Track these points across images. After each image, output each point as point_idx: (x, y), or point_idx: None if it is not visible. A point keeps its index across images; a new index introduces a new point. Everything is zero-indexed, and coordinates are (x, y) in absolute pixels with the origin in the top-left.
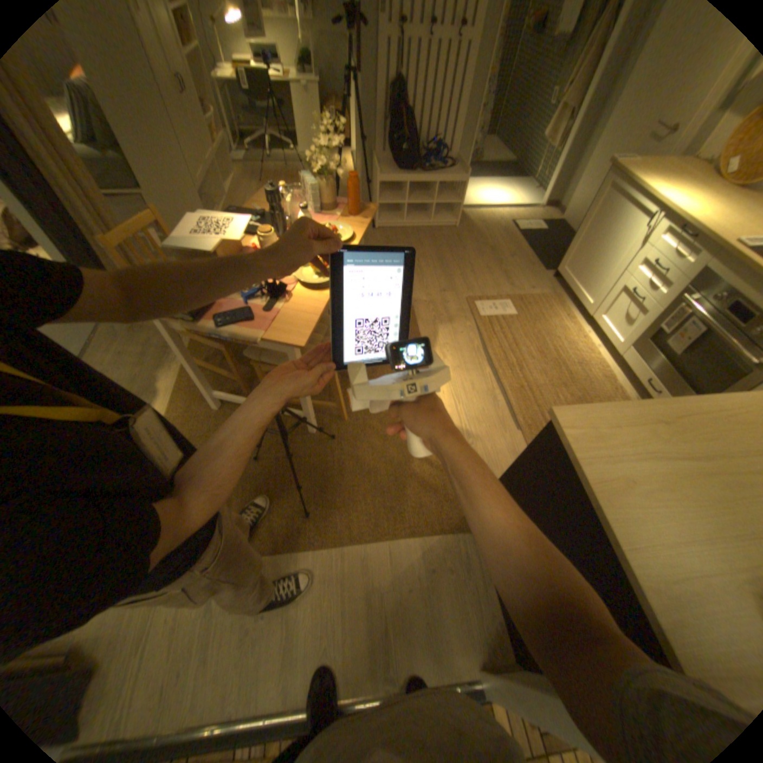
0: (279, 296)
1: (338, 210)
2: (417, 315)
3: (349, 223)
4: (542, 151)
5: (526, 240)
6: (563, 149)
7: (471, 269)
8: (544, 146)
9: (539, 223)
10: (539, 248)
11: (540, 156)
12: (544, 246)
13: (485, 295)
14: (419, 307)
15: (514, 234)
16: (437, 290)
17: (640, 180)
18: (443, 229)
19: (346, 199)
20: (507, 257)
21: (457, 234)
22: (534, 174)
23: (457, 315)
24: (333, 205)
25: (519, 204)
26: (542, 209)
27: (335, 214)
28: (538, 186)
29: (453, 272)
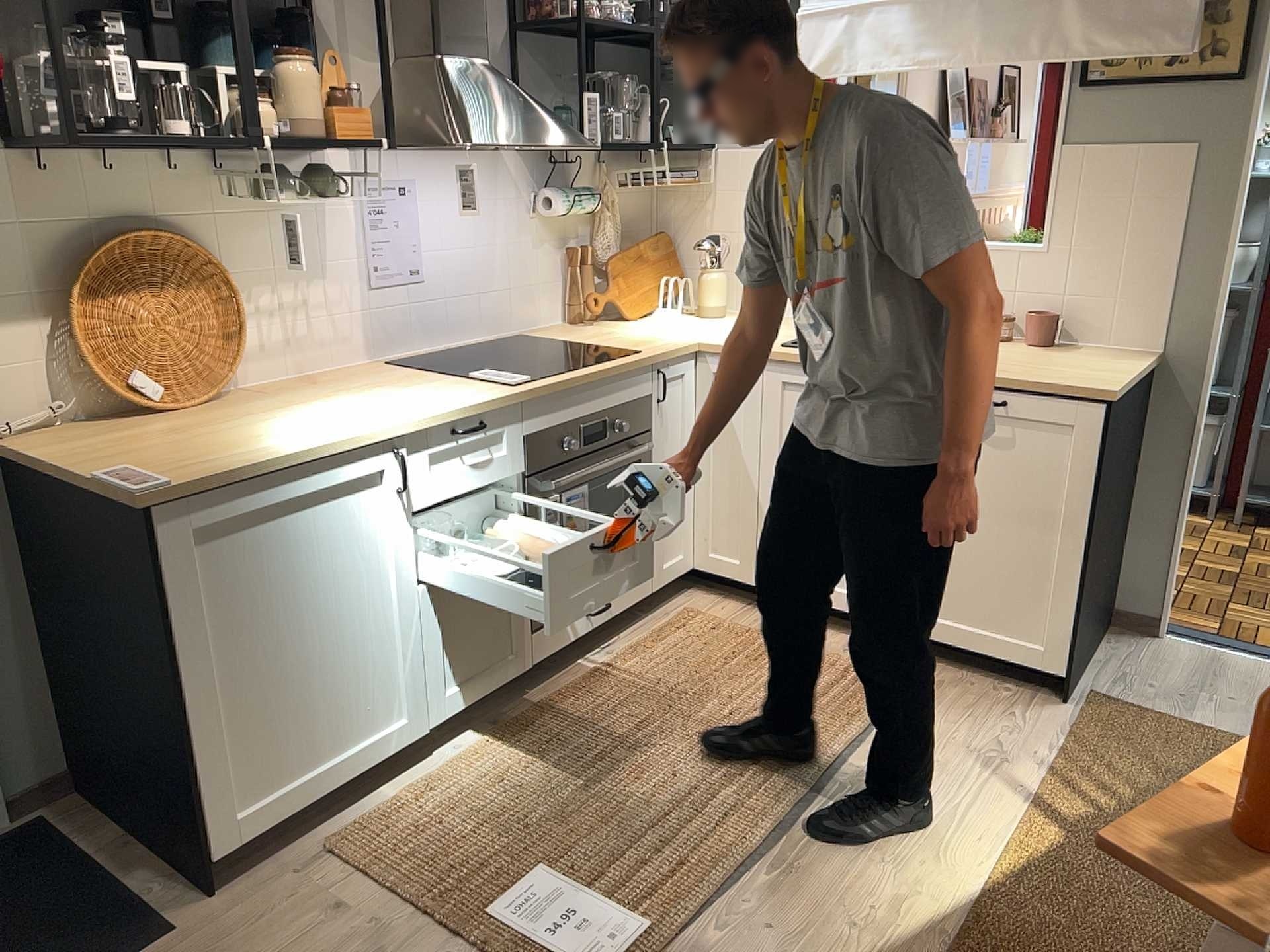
0: None
1: None
2: None
3: None
4: None
5: None
6: None
7: None
8: None
9: None
10: None
11: None
12: None
13: None
14: None
15: None
16: None
17: (299, 451)
18: None
19: None
20: None
21: None
22: None
23: None
24: None
25: None
26: None
27: None
28: None
29: None
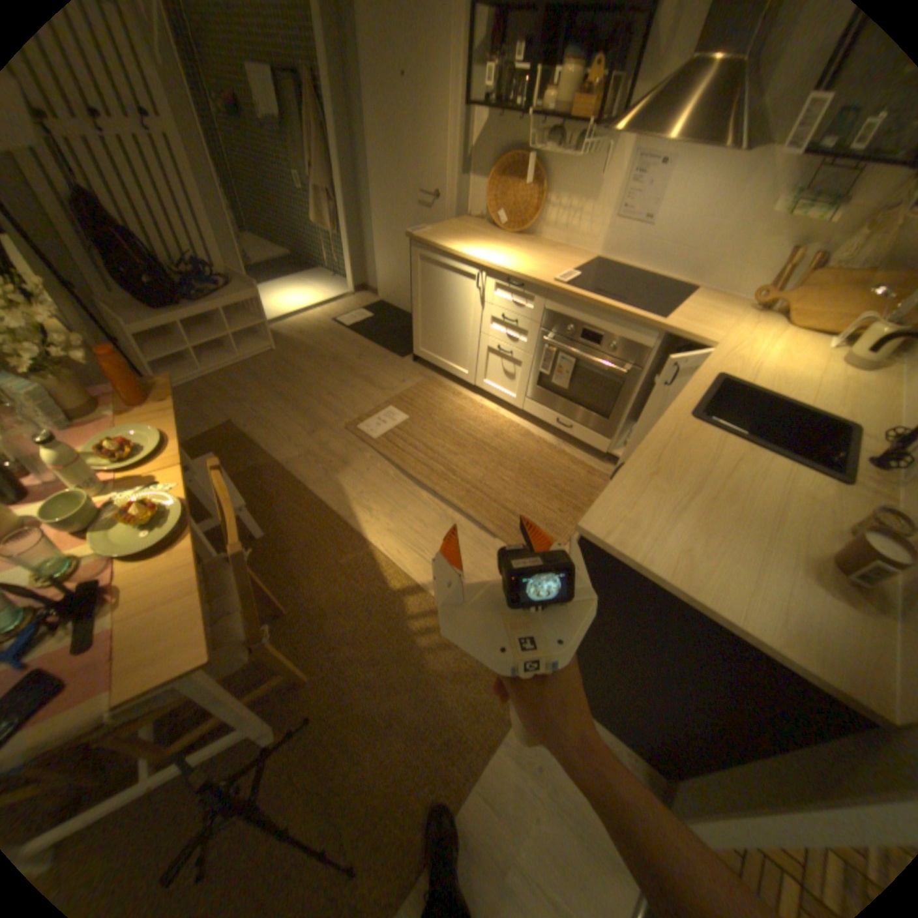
0: (92, 605)
1: (102, 406)
2: (301, 478)
3: (140, 418)
4: (316, 238)
5: (361, 335)
6: (338, 231)
7: (327, 391)
8: (315, 232)
9: (361, 312)
10: (380, 338)
11: (317, 243)
12: (383, 334)
13: (363, 413)
14: (297, 467)
15: (344, 333)
16: (304, 435)
17: (447, 248)
18: (259, 359)
19: (105, 383)
20: (355, 361)
21: (281, 358)
22: (321, 263)
23: (348, 452)
24: (86, 401)
25: (328, 299)
26: (355, 297)
27: (101, 414)
28: (333, 274)
29: (309, 404)
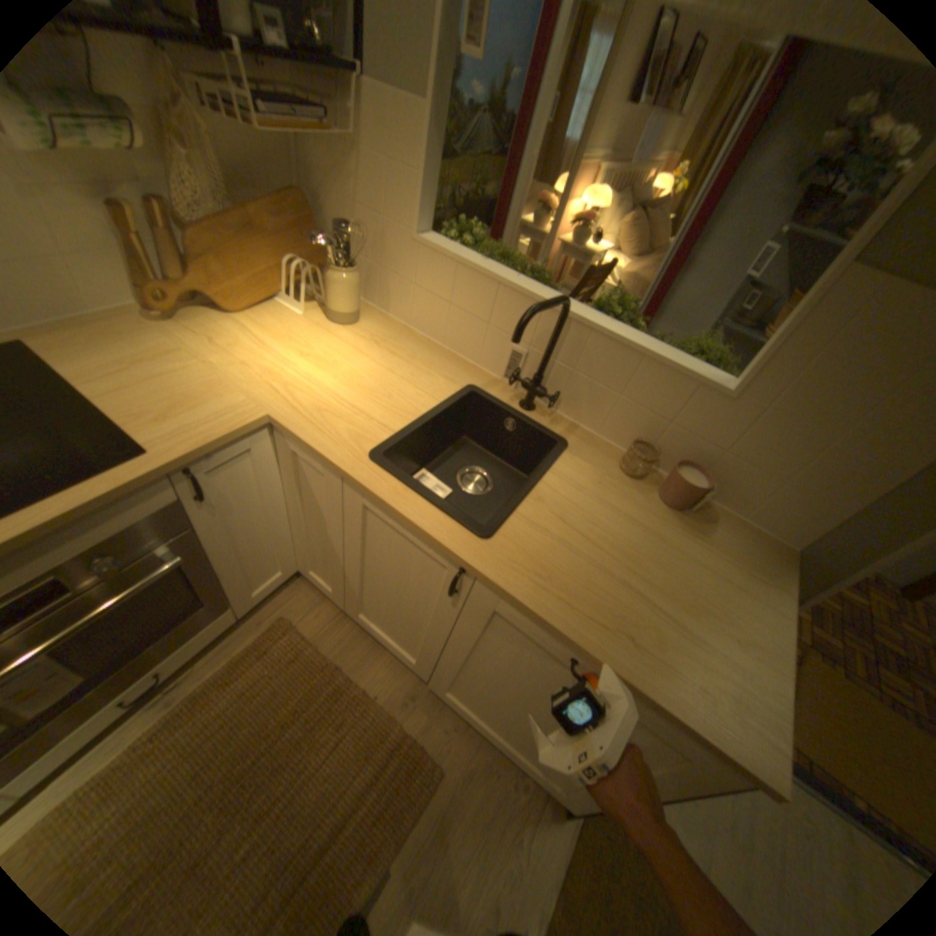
0: None
1: None
2: None
3: None
4: None
5: None
6: None
7: None
8: None
9: None
10: None
11: None
12: None
13: None
14: None
15: None
16: None
17: None
18: None
19: None
20: None
21: None
22: None
23: None
24: None
25: None
26: None
27: None
28: None
29: None
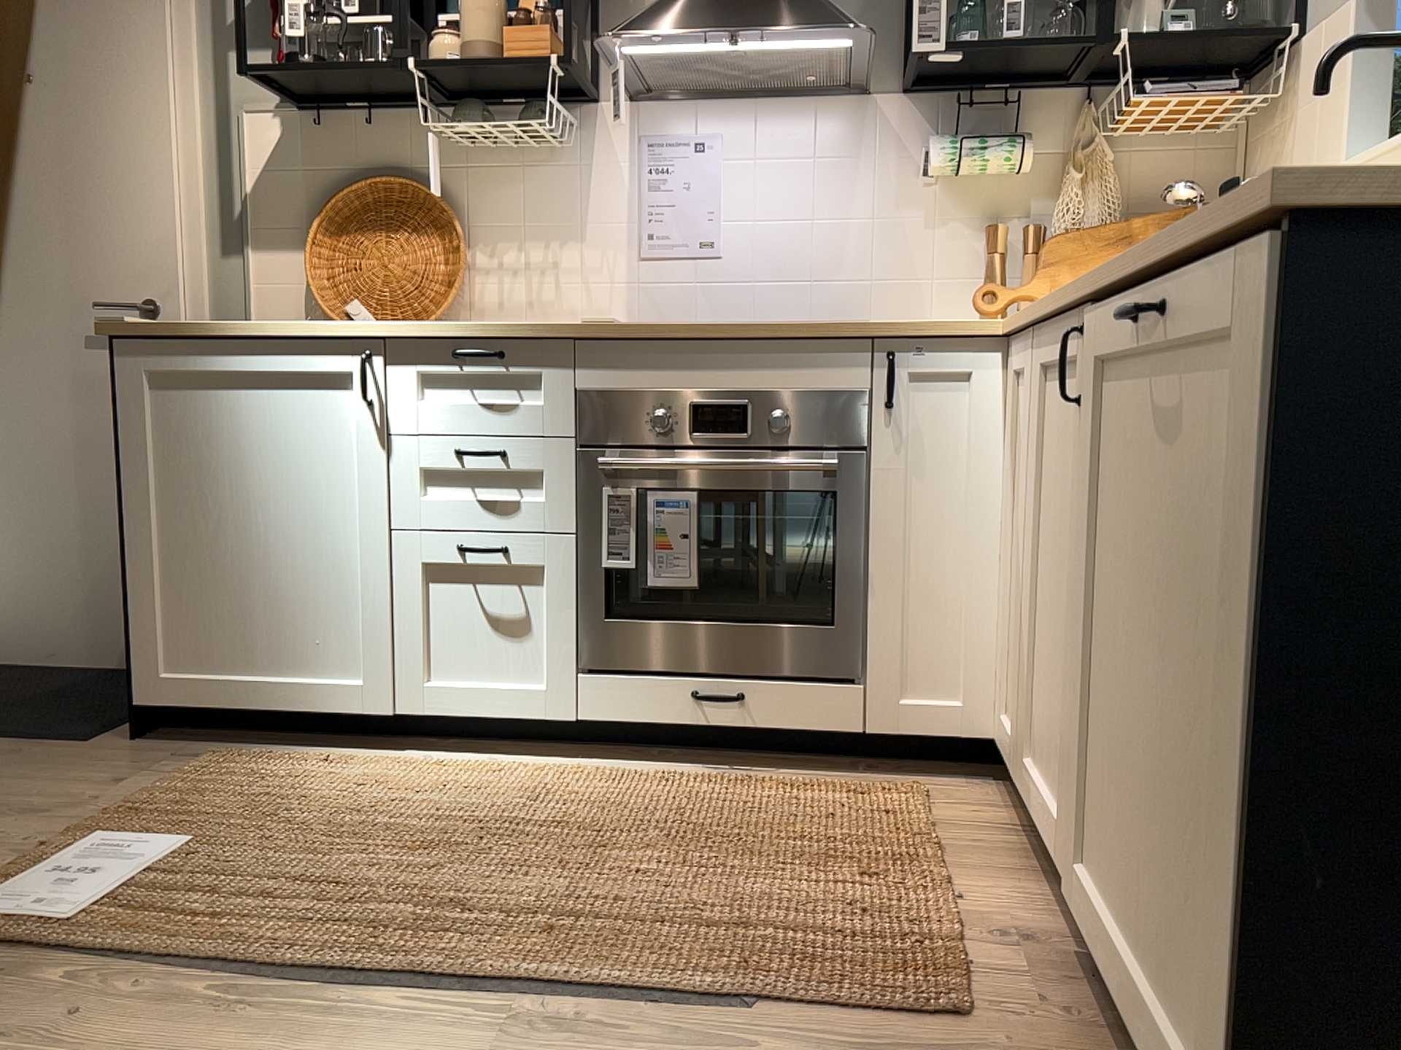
0: None
1: None
2: None
3: None
4: None
5: None
6: None
7: None
8: None
9: None
10: None
11: None
12: None
13: None
14: None
15: None
16: None
17: (249, 324)
18: None
19: None
20: None
21: None
22: None
23: None
24: None
25: None
26: None
27: None
28: None
29: None
